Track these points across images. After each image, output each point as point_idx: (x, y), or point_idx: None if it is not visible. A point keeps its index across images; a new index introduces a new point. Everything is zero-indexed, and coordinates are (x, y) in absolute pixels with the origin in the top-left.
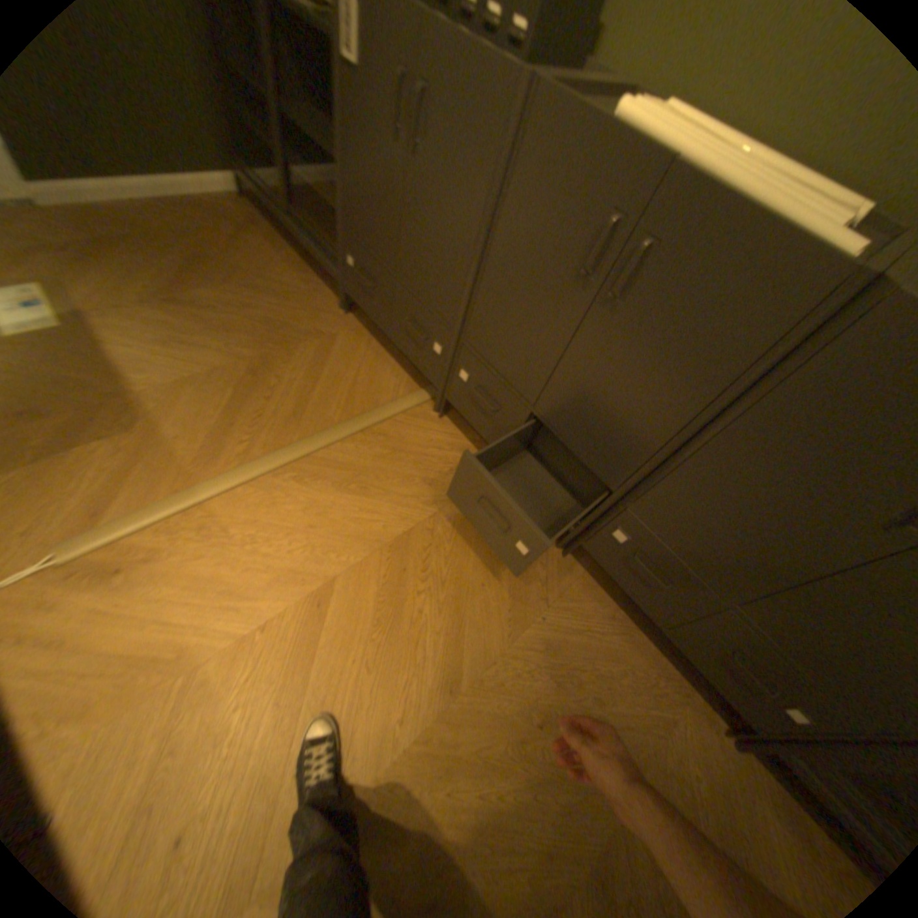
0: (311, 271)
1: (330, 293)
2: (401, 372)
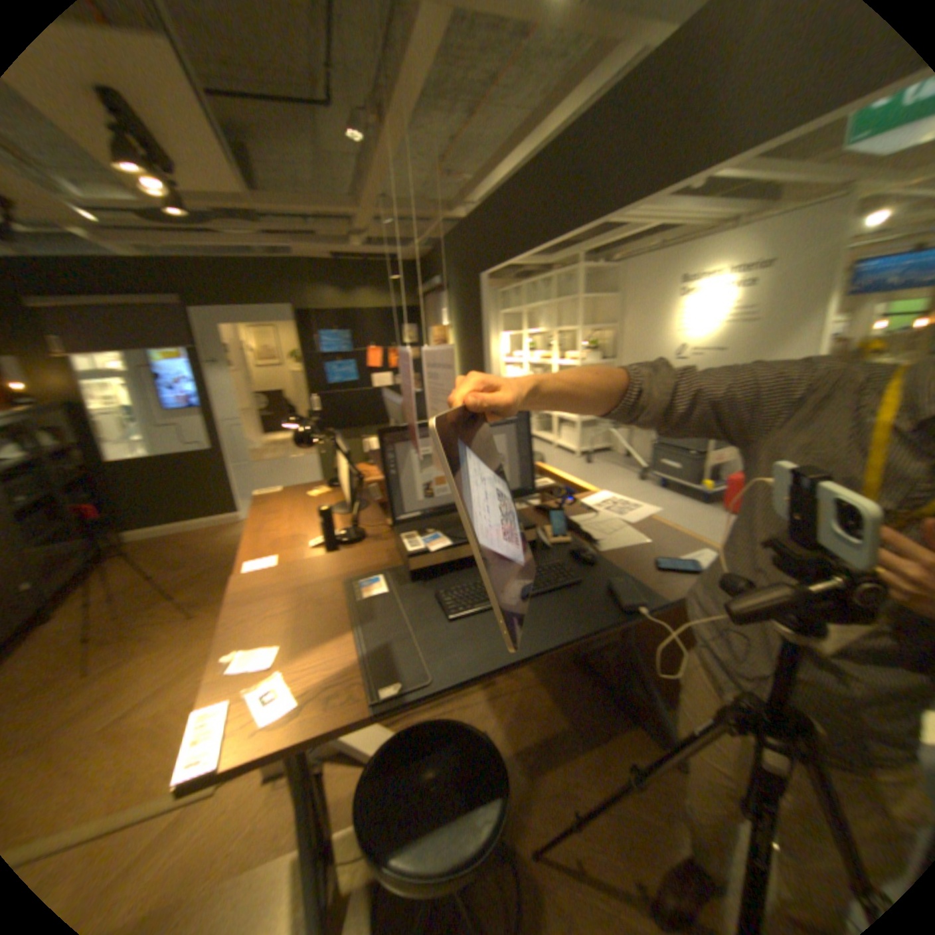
0: None
1: None
2: None
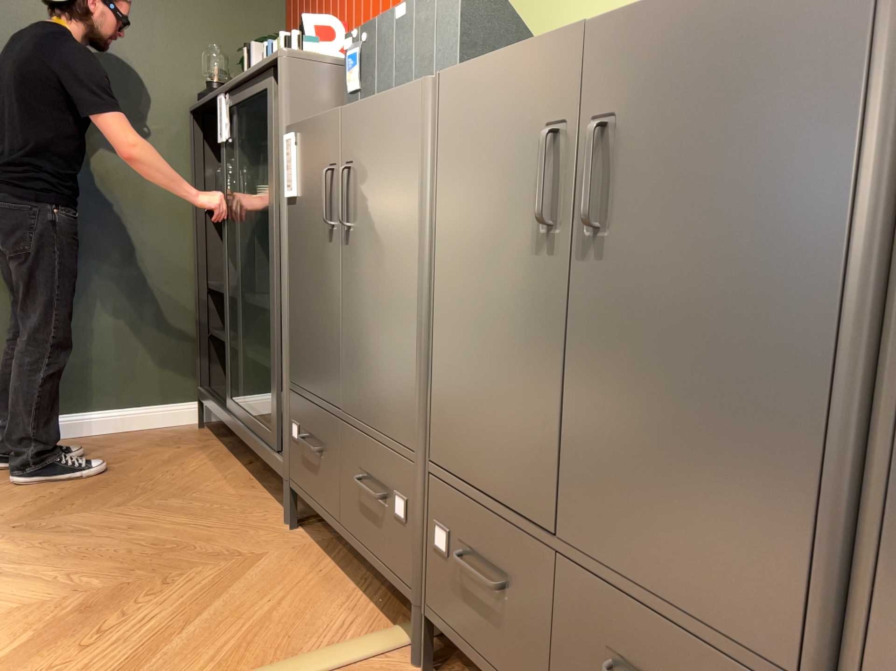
0: (256, 486)
1: (276, 507)
2: (361, 602)
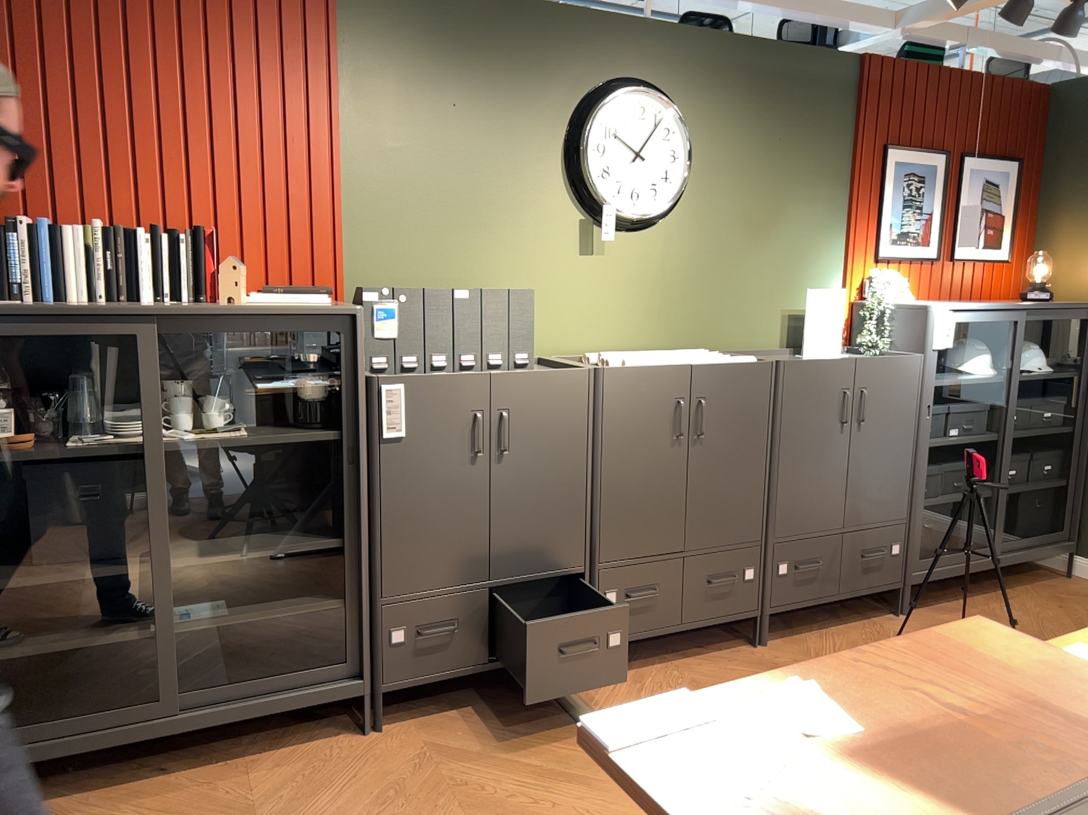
0: (251, 757)
1: (319, 742)
2: (510, 700)
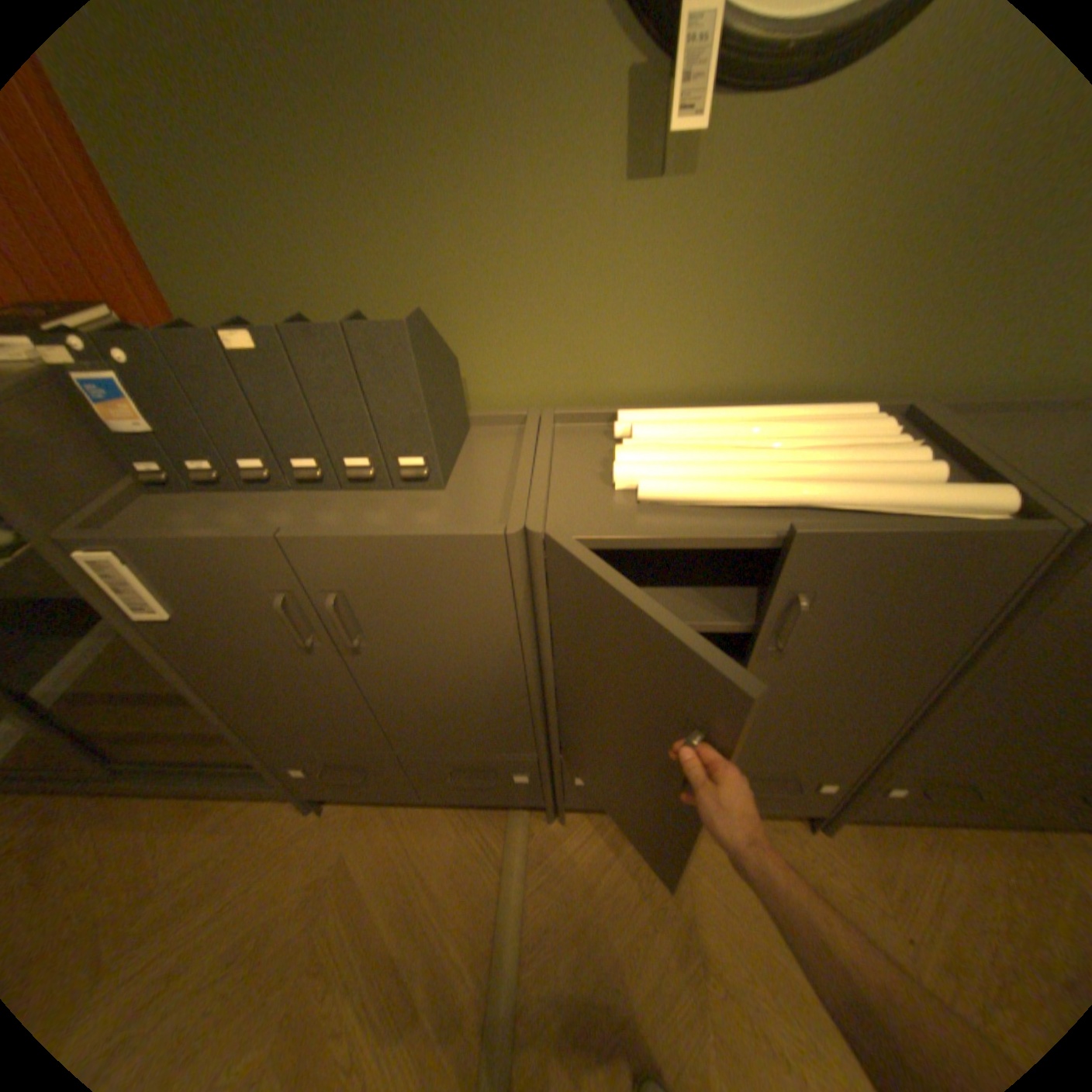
0: (211, 806)
1: (269, 807)
2: (464, 816)
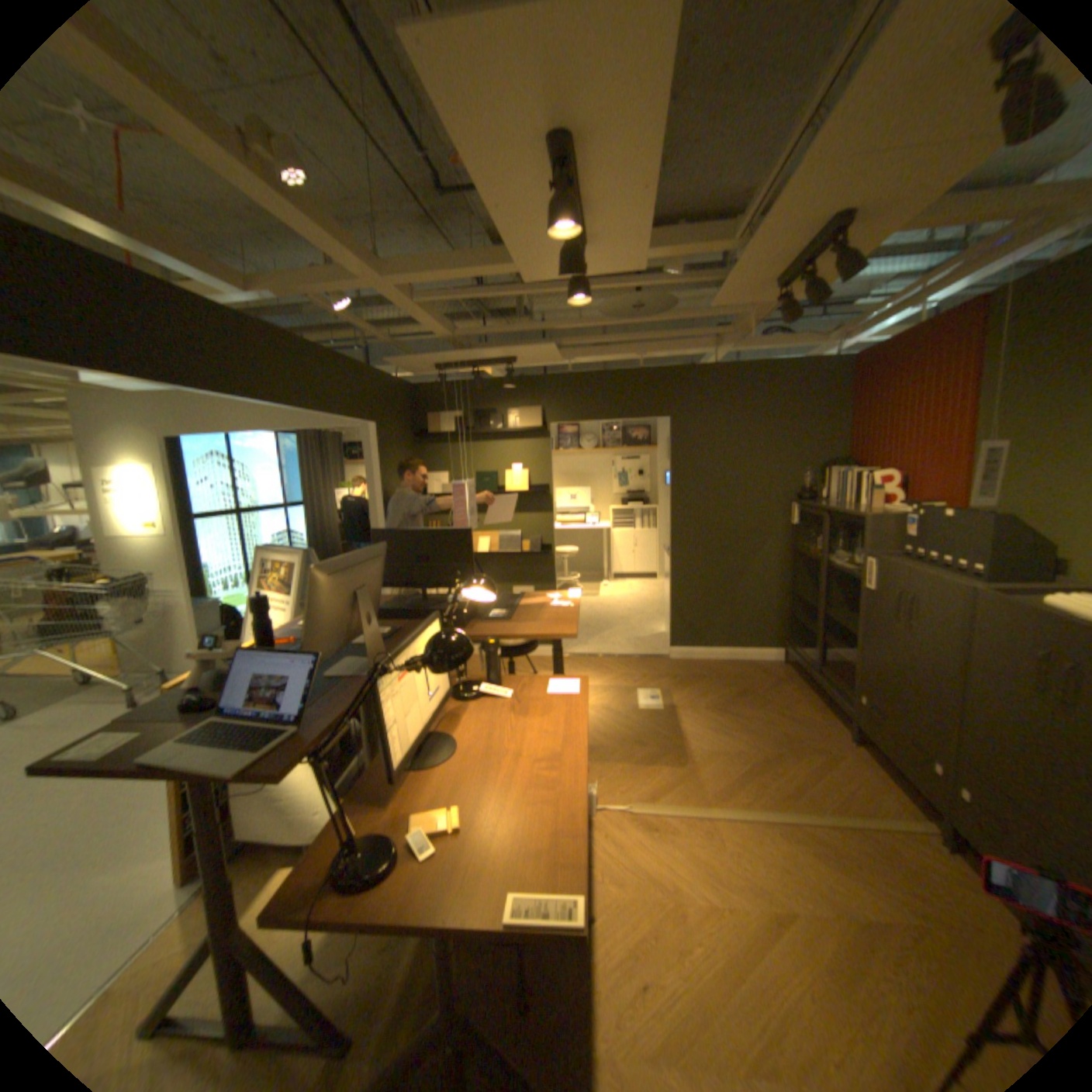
0: (832, 715)
1: (847, 731)
2: (910, 804)
